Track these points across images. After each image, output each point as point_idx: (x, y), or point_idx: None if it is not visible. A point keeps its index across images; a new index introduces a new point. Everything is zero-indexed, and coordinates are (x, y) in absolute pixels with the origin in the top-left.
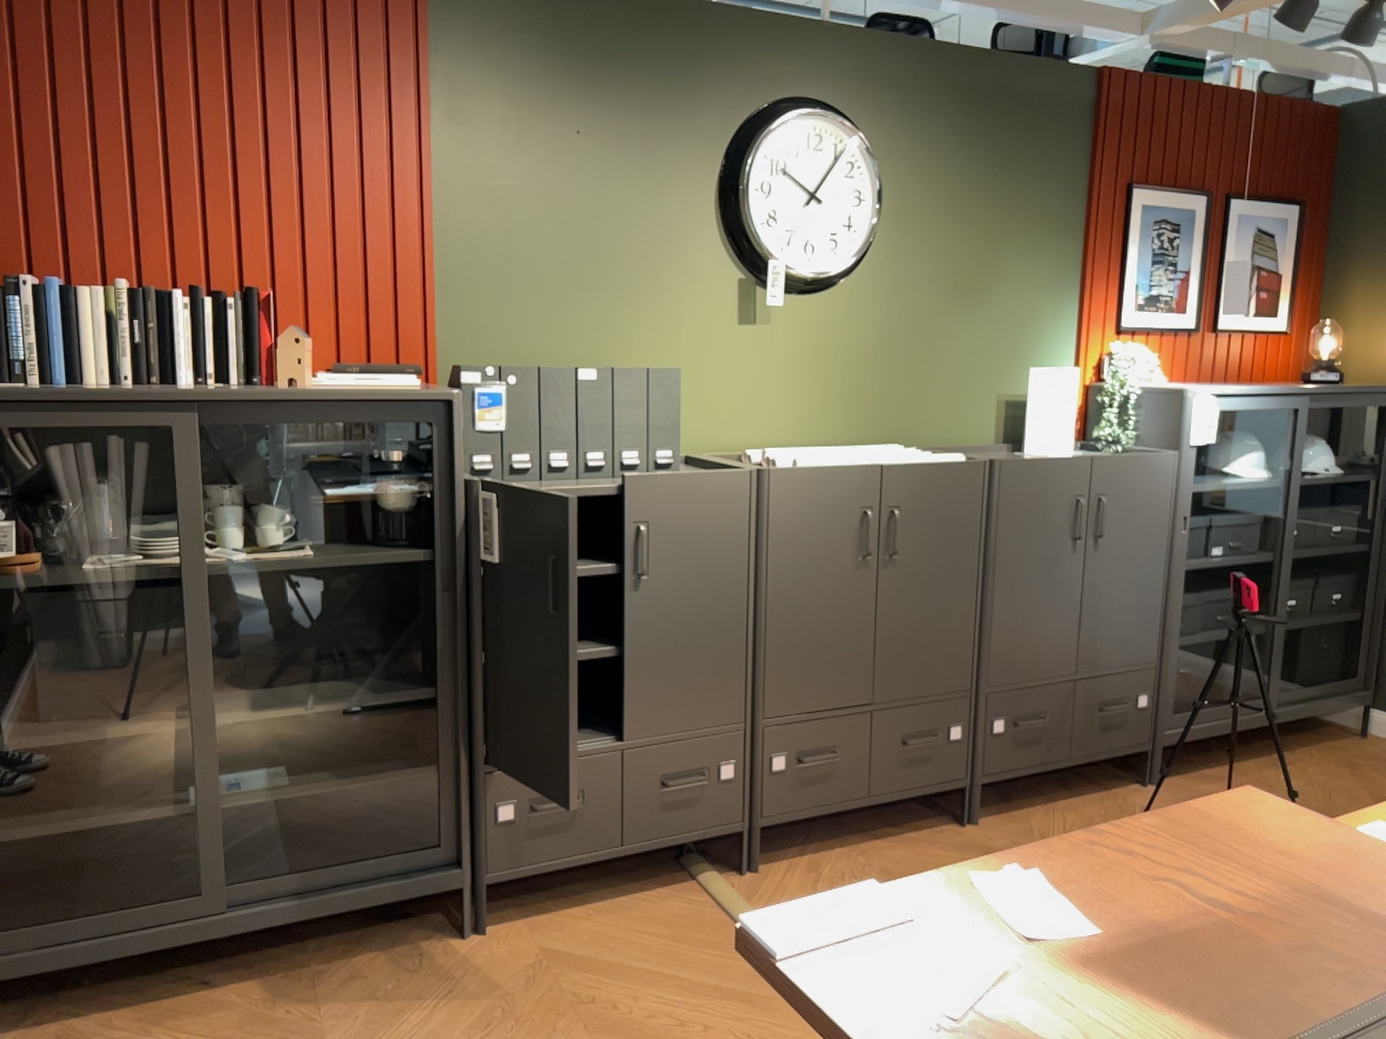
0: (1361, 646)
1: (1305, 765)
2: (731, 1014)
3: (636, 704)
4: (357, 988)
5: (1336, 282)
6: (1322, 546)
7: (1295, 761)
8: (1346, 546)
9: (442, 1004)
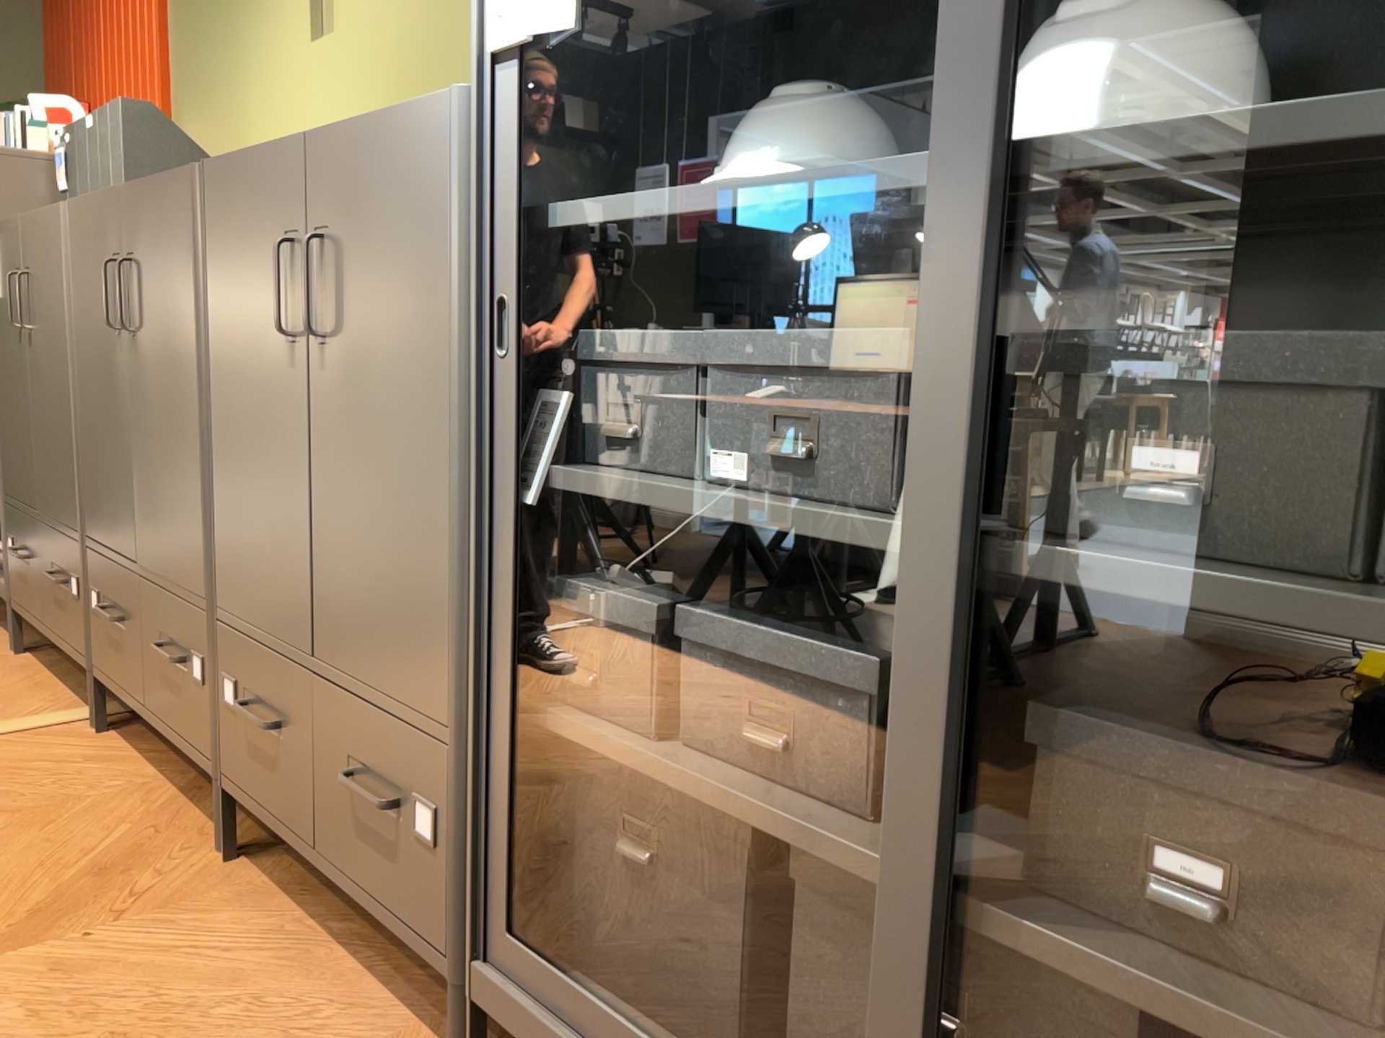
0: None
1: None
2: None
3: (40, 472)
4: None
5: None
6: None
7: None
8: None
9: None
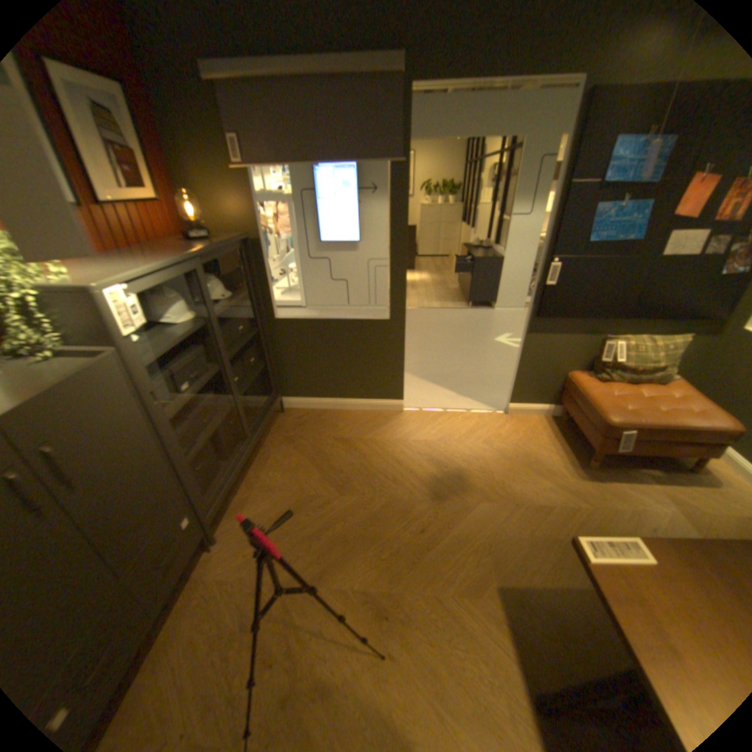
0: (268, 375)
1: (273, 455)
2: None
3: None
4: None
5: (175, 157)
6: (237, 340)
7: (267, 454)
8: (247, 334)
9: None
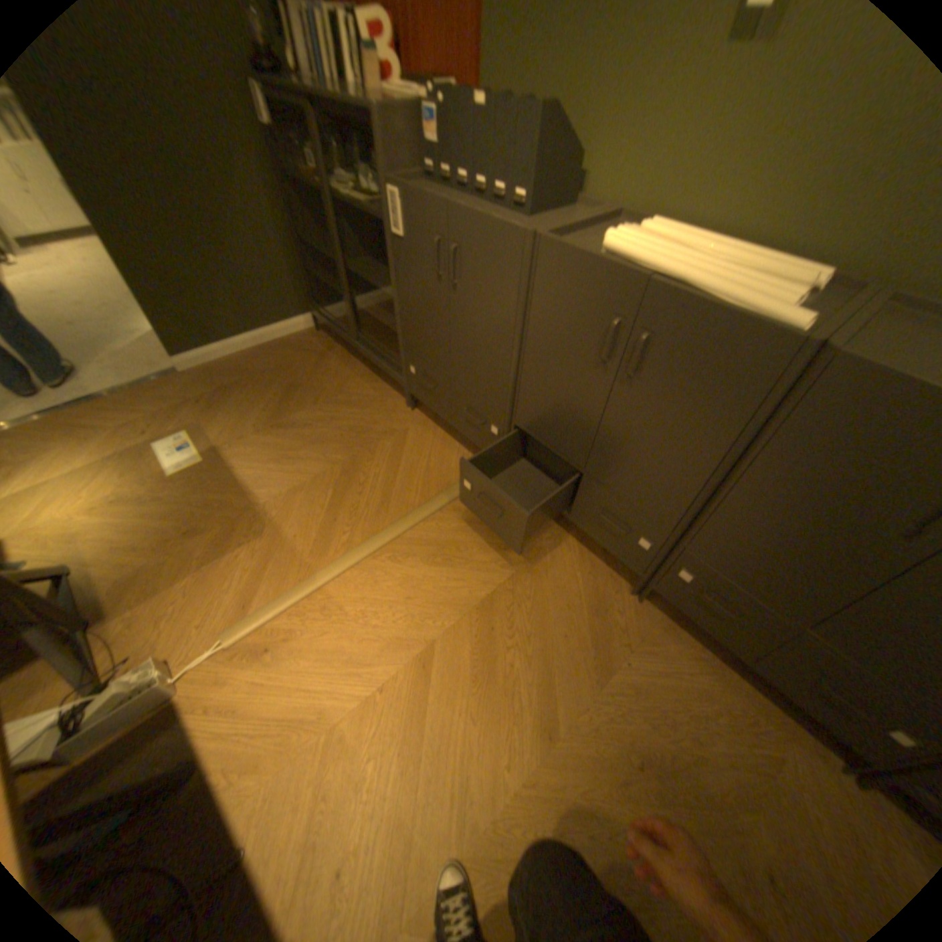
0: None
1: None
2: (375, 501)
3: (456, 360)
4: (369, 393)
5: None
6: None
7: None
8: None
9: (364, 416)
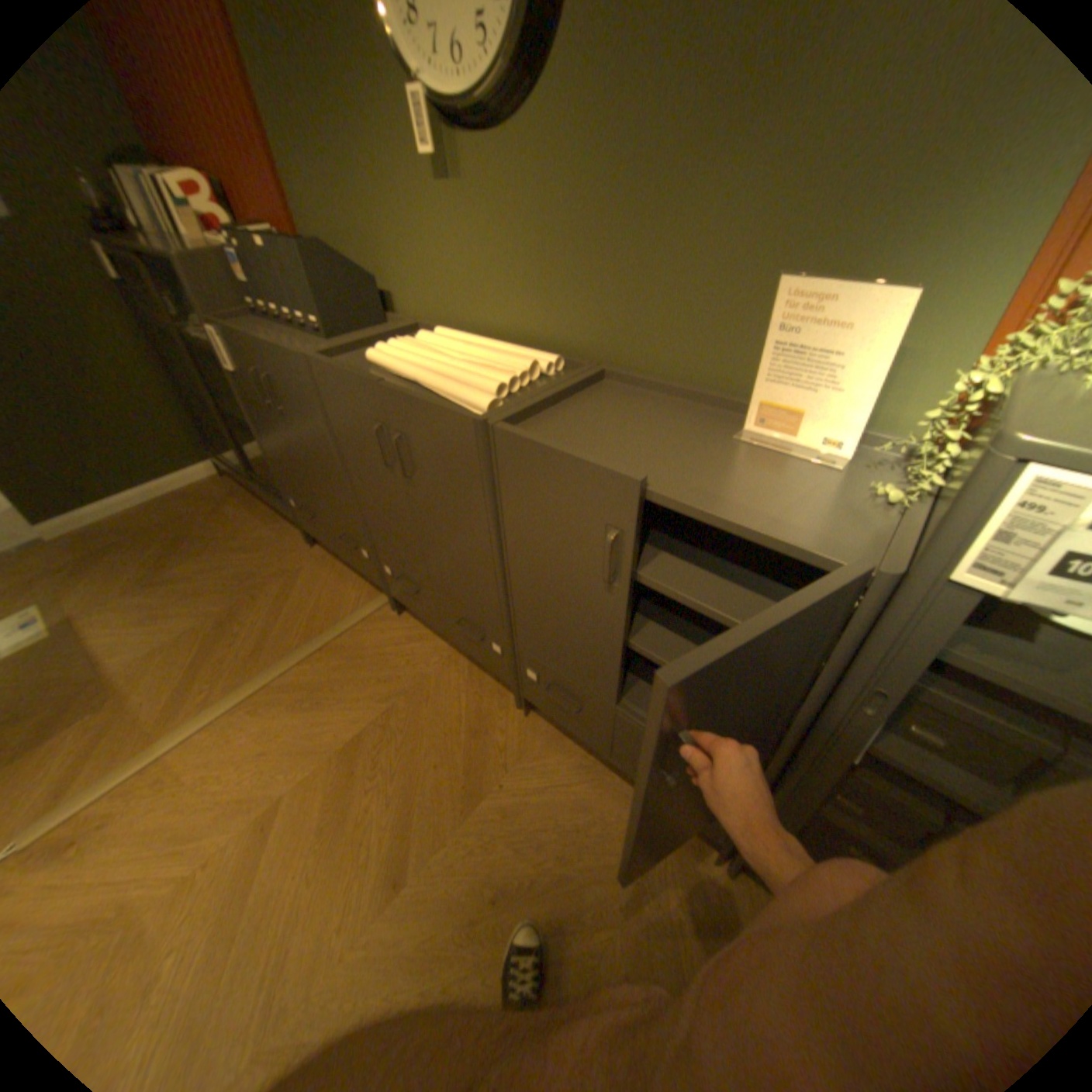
0: None
1: None
2: (248, 650)
3: (314, 486)
4: (267, 534)
5: None
6: None
7: None
8: None
9: (255, 559)
